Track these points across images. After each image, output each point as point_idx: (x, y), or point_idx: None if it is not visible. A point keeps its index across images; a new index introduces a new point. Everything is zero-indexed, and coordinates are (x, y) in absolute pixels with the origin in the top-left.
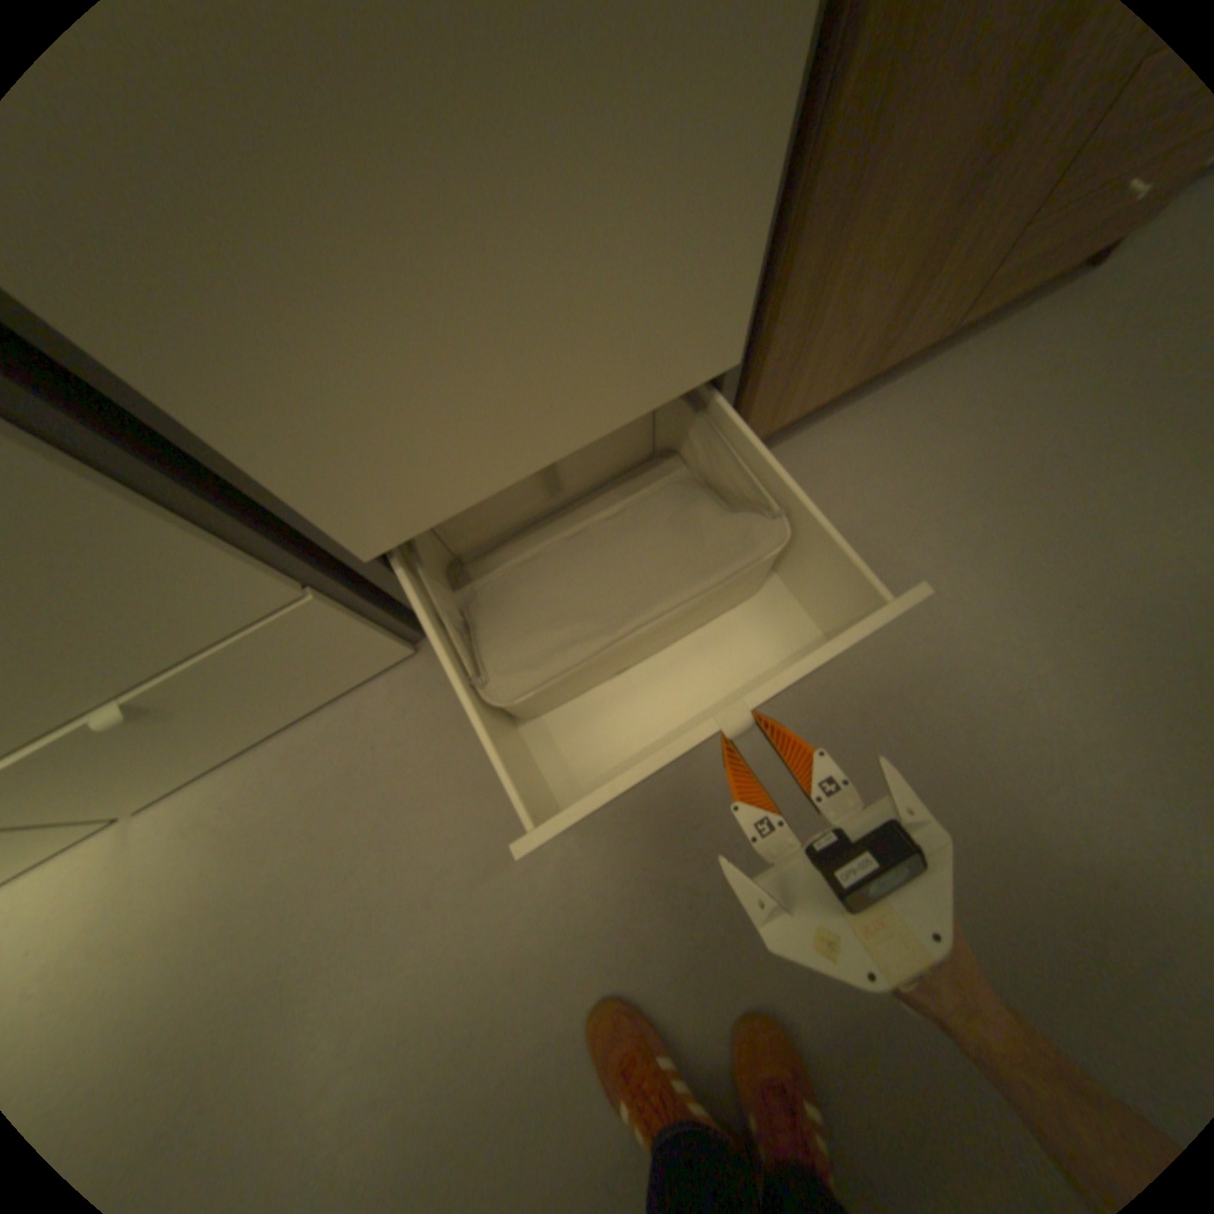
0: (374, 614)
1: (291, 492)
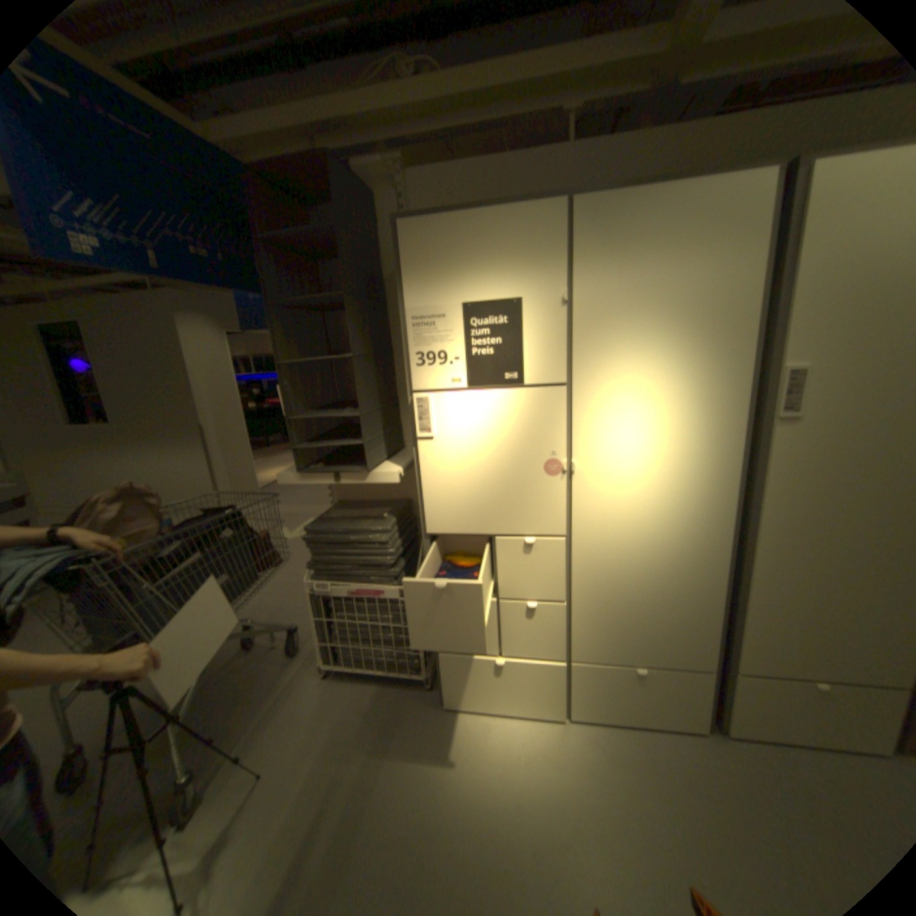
0: (715, 703)
1: (750, 642)
